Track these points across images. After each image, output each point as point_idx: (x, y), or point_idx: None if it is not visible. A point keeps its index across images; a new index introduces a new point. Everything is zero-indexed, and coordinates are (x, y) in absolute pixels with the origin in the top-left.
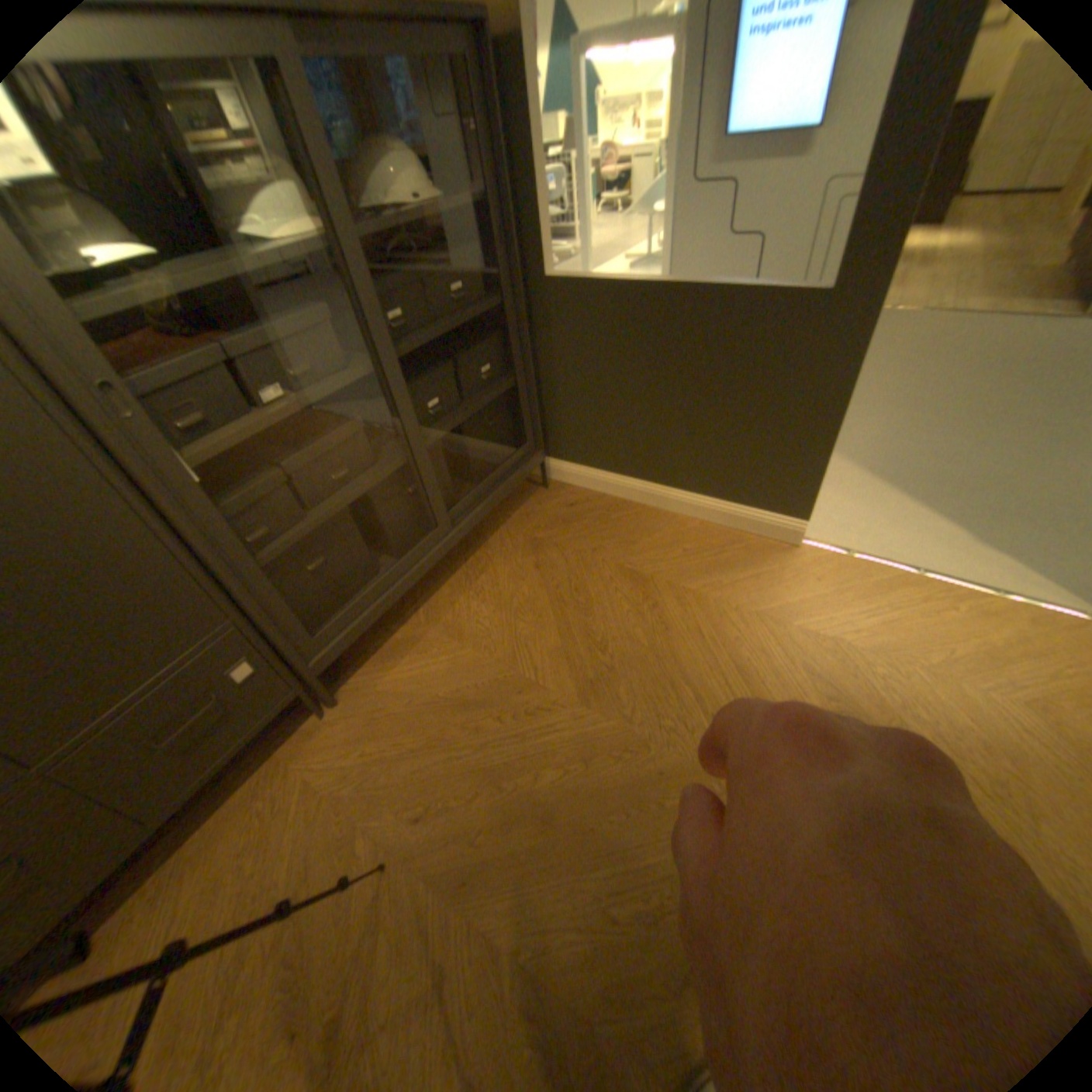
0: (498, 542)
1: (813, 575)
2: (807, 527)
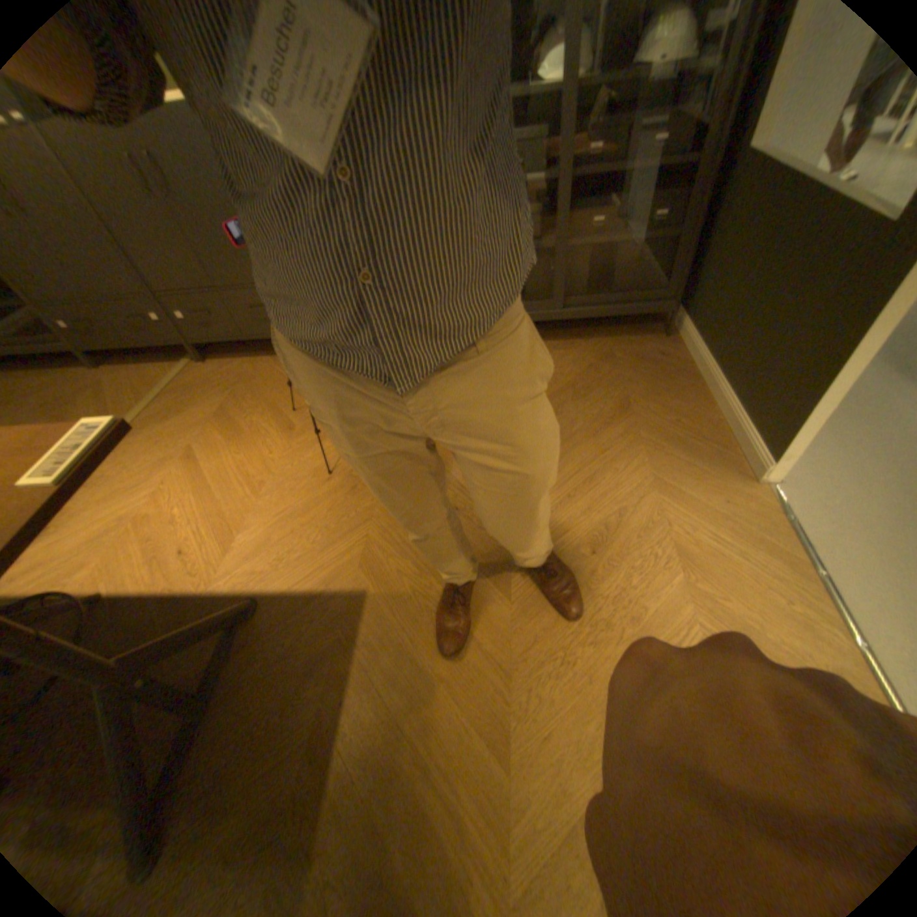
0: (594, 341)
1: (727, 497)
2: (779, 472)
